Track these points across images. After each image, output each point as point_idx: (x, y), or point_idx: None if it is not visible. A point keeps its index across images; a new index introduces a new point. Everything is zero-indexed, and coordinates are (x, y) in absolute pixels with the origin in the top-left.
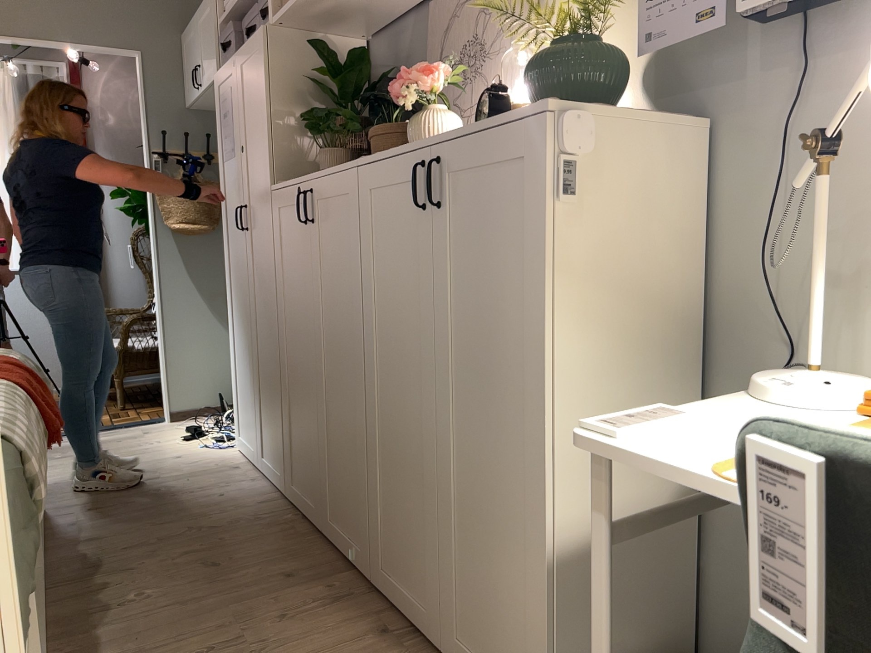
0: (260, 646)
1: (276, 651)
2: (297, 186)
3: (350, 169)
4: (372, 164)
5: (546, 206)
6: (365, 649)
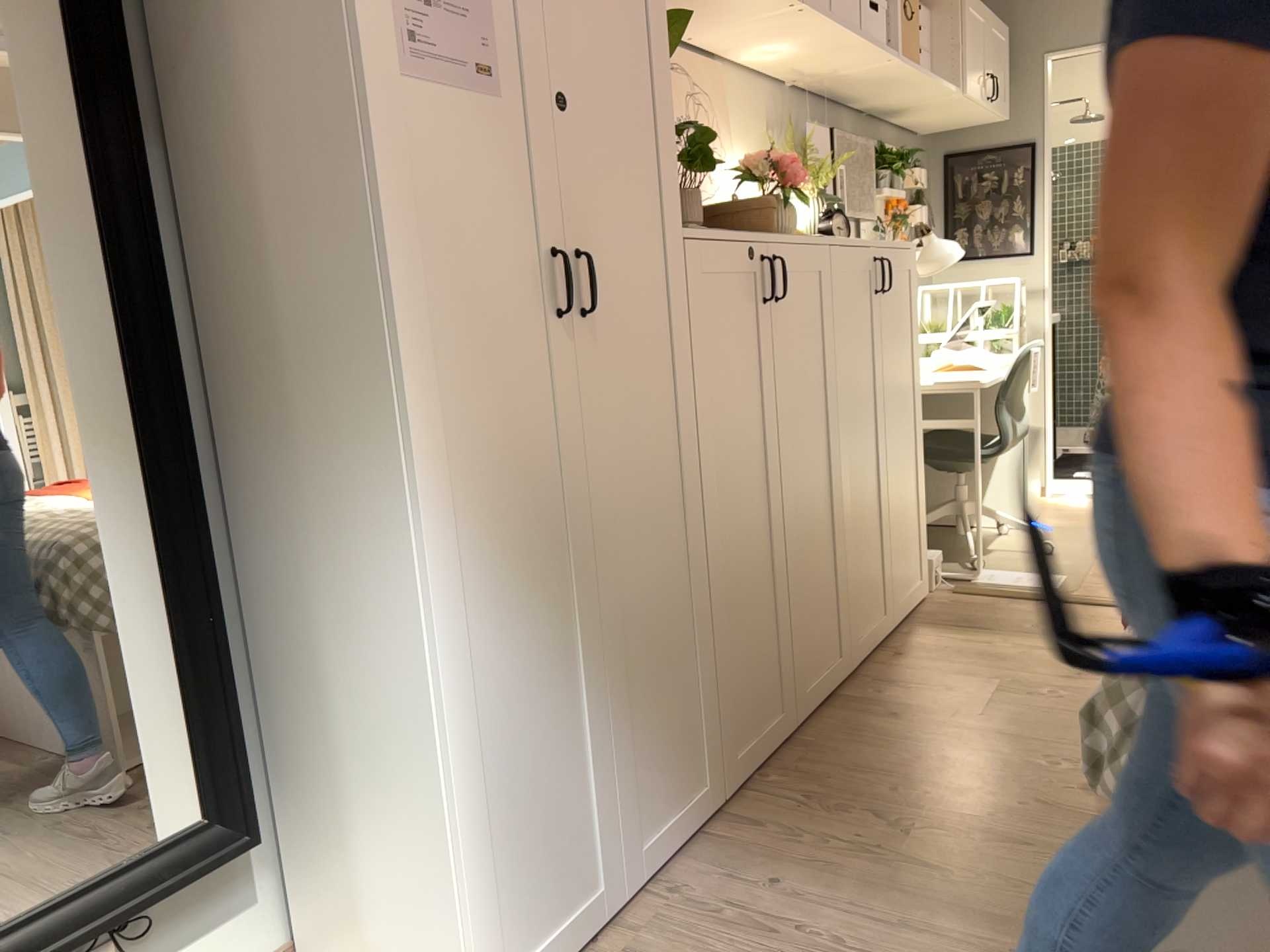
0: (986, 684)
1: (979, 677)
2: (749, 243)
3: (822, 243)
4: (843, 247)
5: (917, 295)
6: (922, 655)
